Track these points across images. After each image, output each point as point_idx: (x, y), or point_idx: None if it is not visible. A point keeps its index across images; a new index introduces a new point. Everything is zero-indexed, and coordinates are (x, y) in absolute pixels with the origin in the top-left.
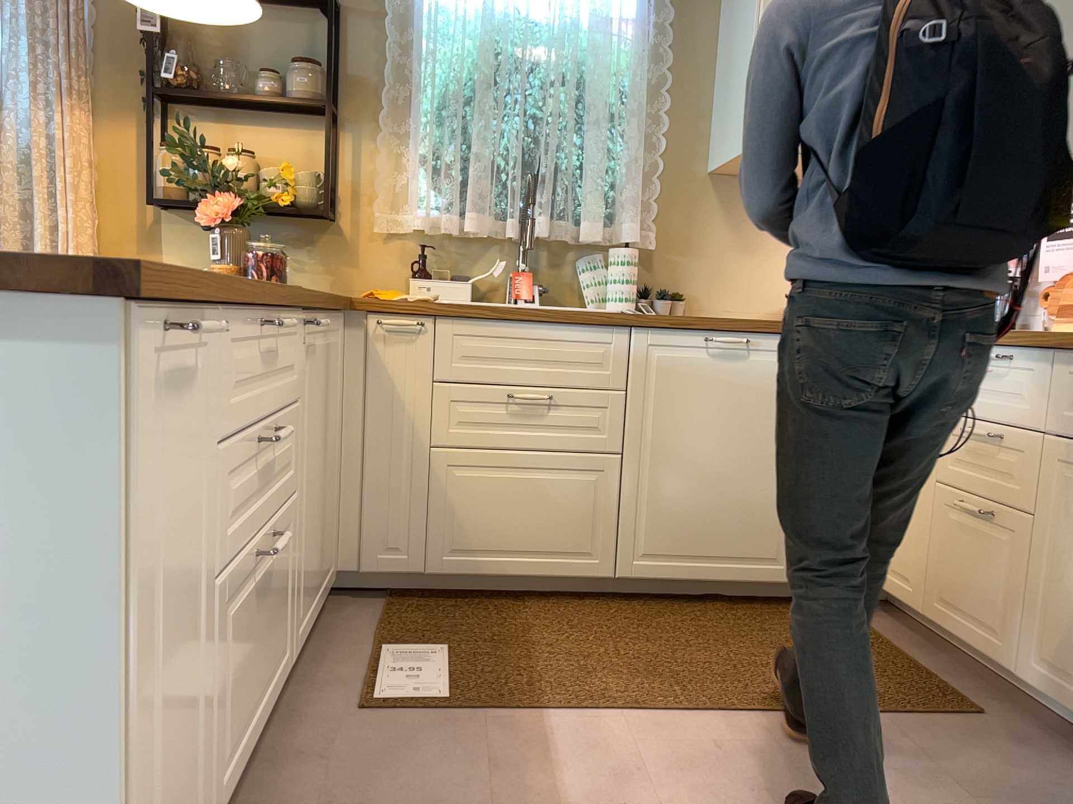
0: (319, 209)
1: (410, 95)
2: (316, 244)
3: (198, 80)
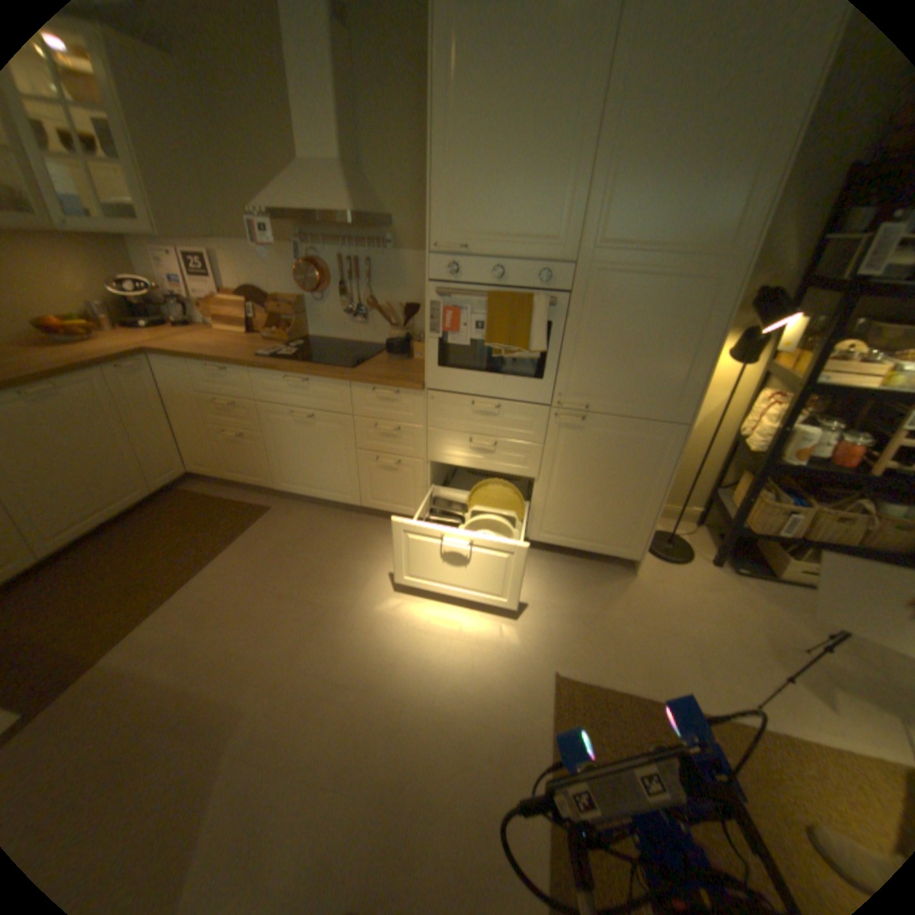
0: None
1: None
2: None
3: None
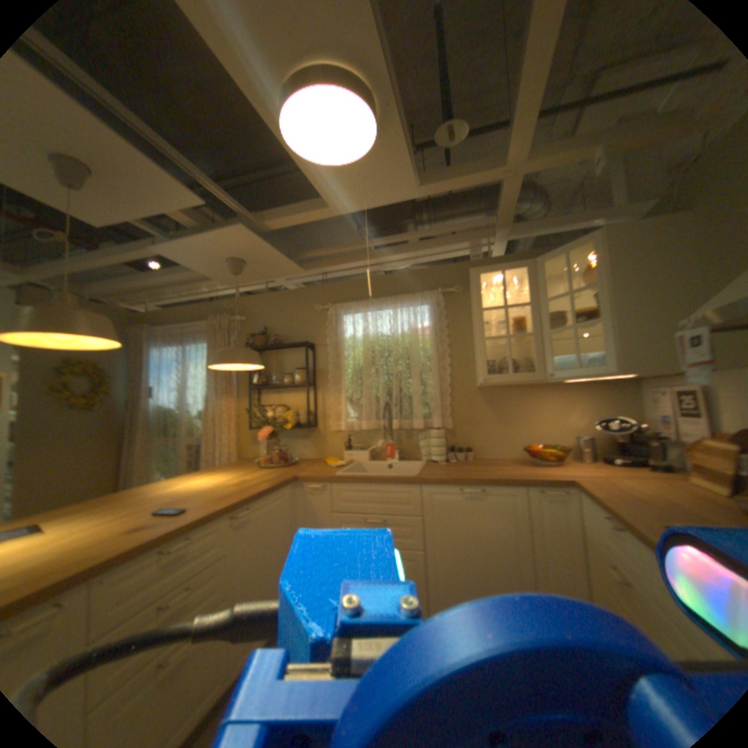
0: (311, 422)
1: (341, 373)
2: (311, 437)
3: (265, 381)
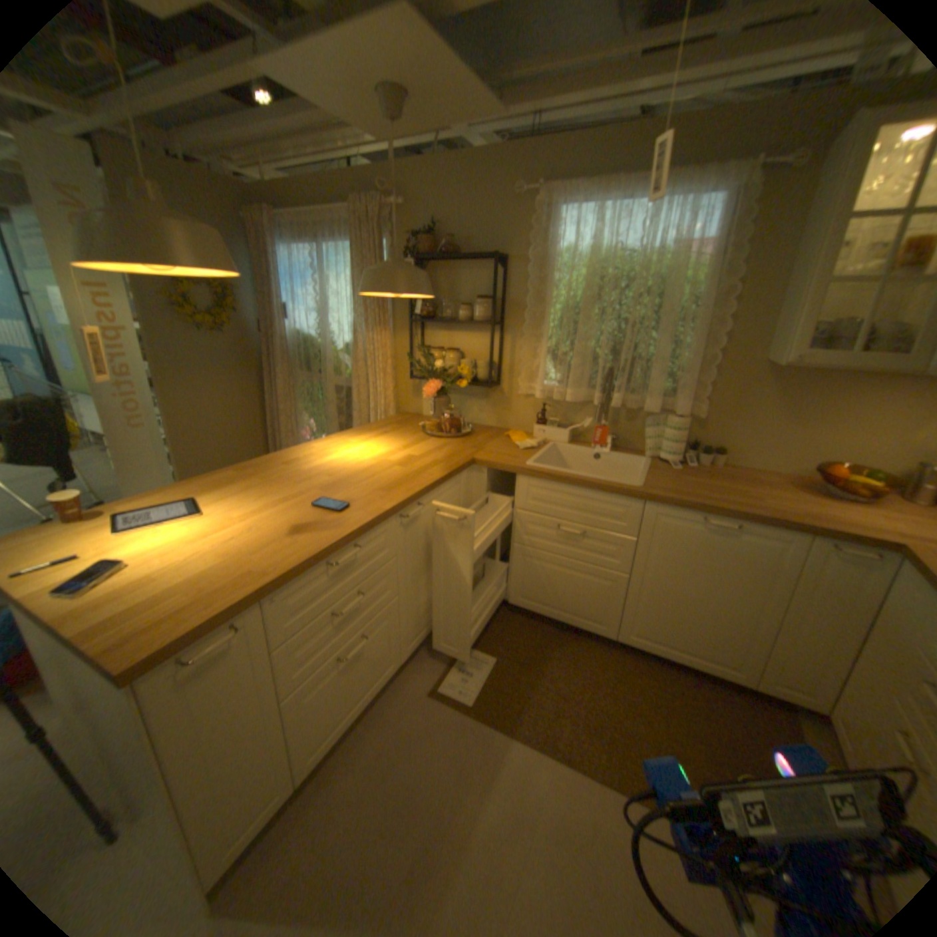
0: (491, 379)
1: (543, 310)
2: (489, 398)
3: (431, 312)
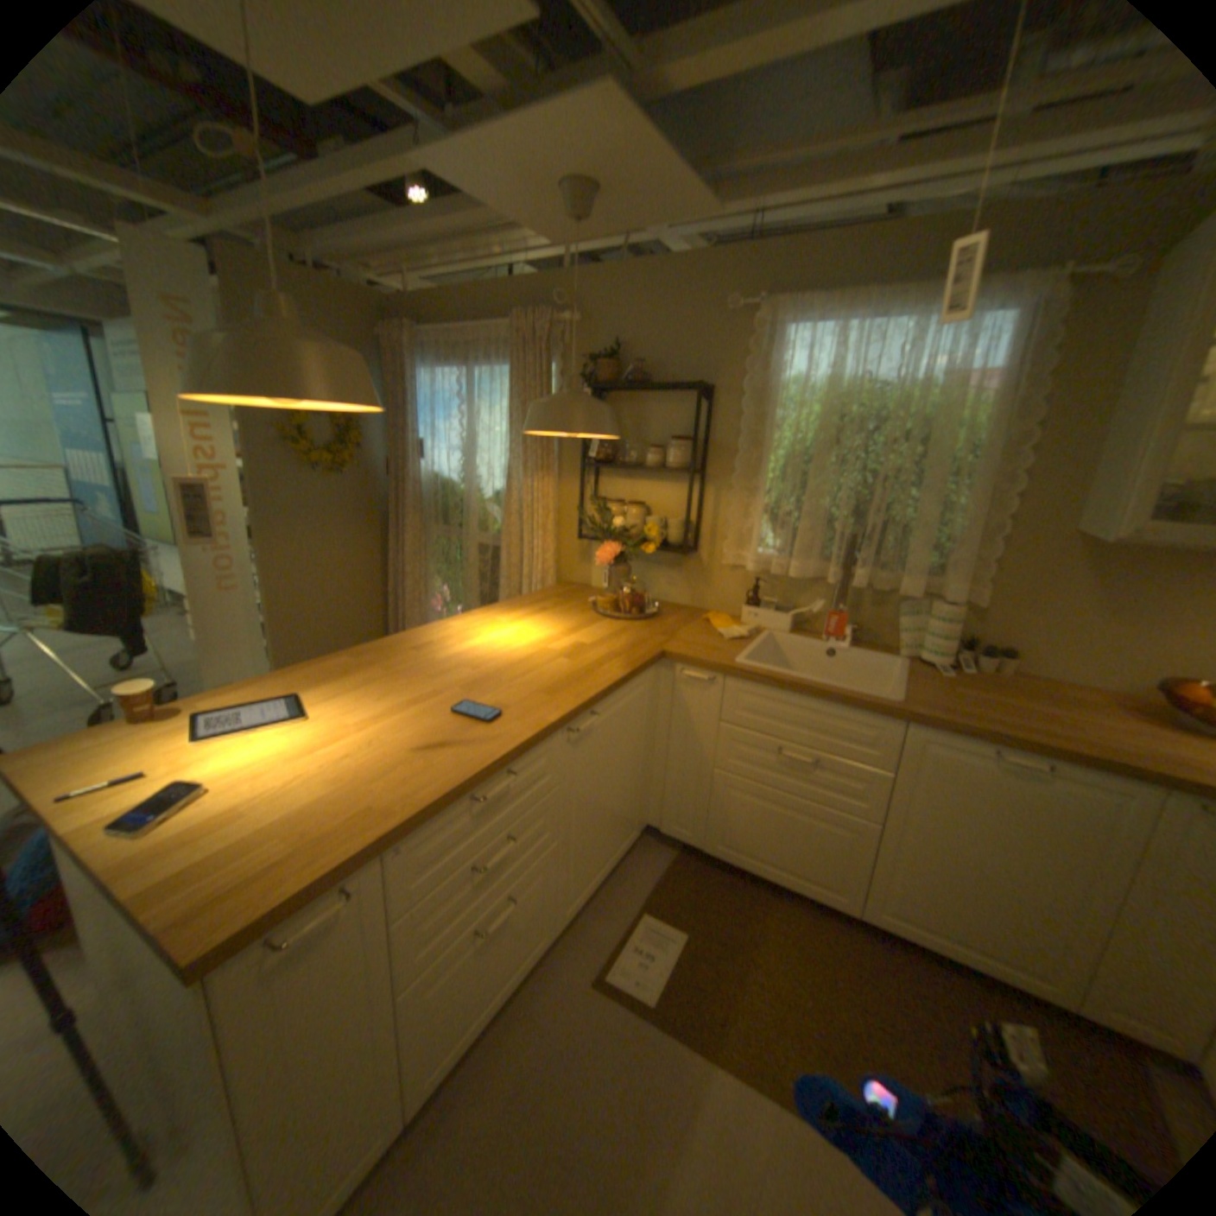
0: (687, 542)
1: (761, 456)
2: (683, 568)
3: (610, 454)
